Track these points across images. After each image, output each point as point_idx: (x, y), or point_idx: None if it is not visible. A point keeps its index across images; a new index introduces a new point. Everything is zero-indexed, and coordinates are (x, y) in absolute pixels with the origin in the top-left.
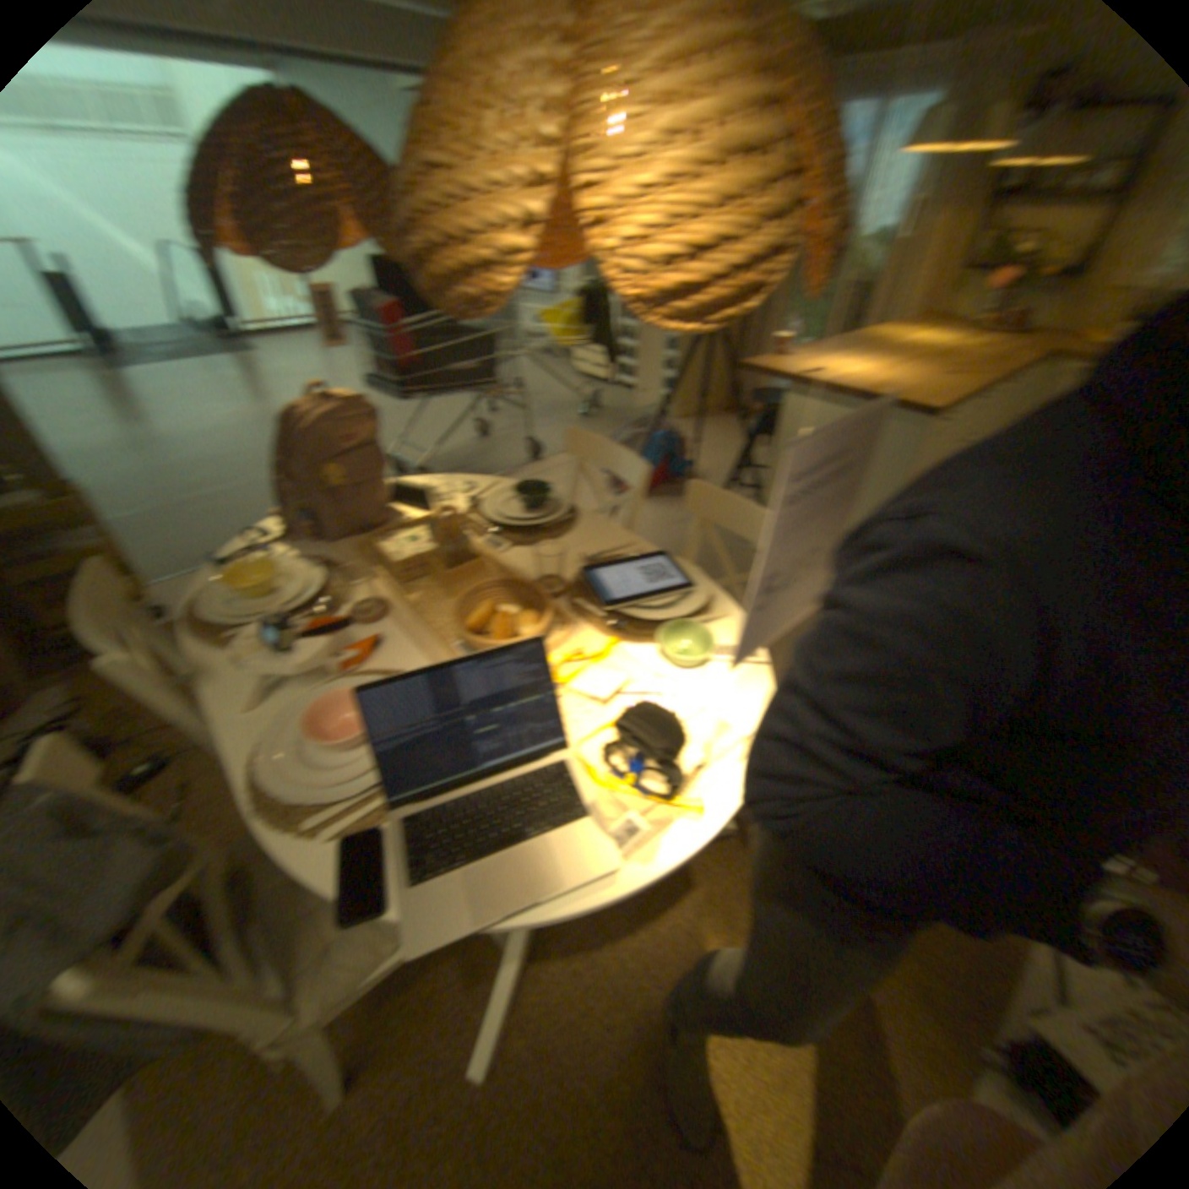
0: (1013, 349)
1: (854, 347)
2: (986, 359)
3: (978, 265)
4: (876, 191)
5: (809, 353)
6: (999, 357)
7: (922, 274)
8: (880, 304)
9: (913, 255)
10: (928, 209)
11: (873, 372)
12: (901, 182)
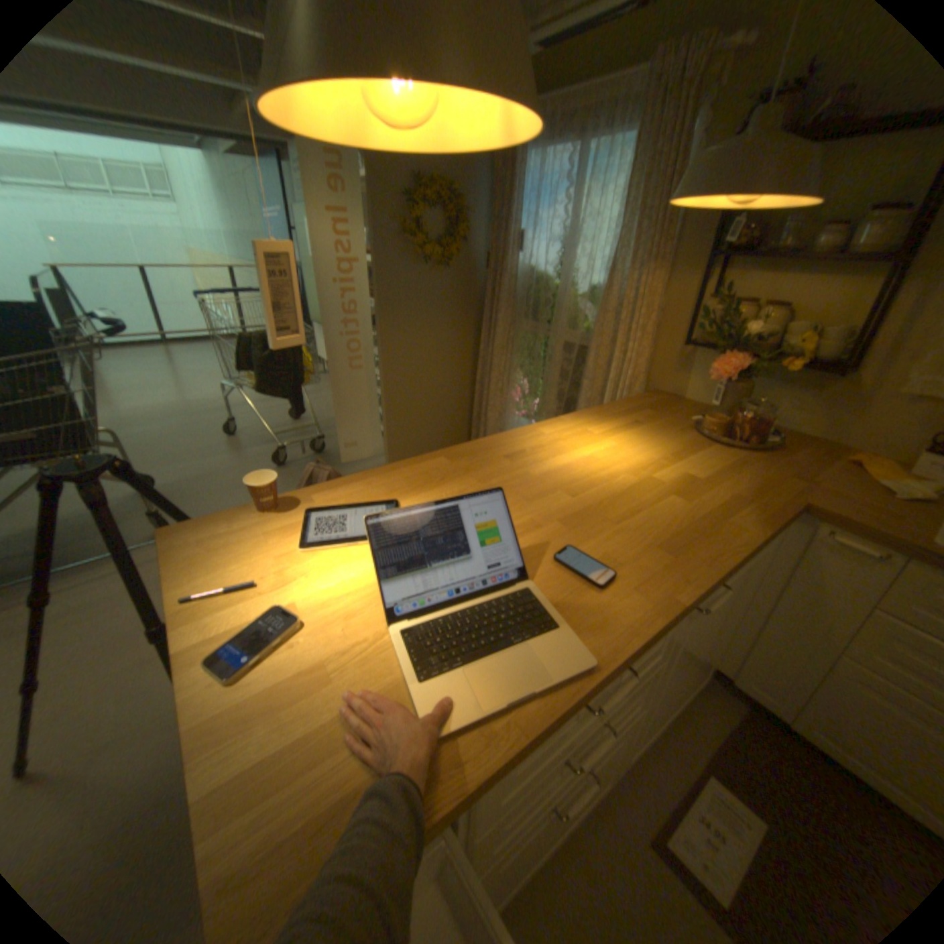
0: (728, 499)
1: (454, 474)
2: (655, 539)
3: (704, 340)
4: (584, 241)
5: (345, 494)
6: (687, 530)
7: (636, 343)
8: (593, 373)
9: (623, 320)
10: (637, 264)
11: (364, 592)
12: (609, 231)
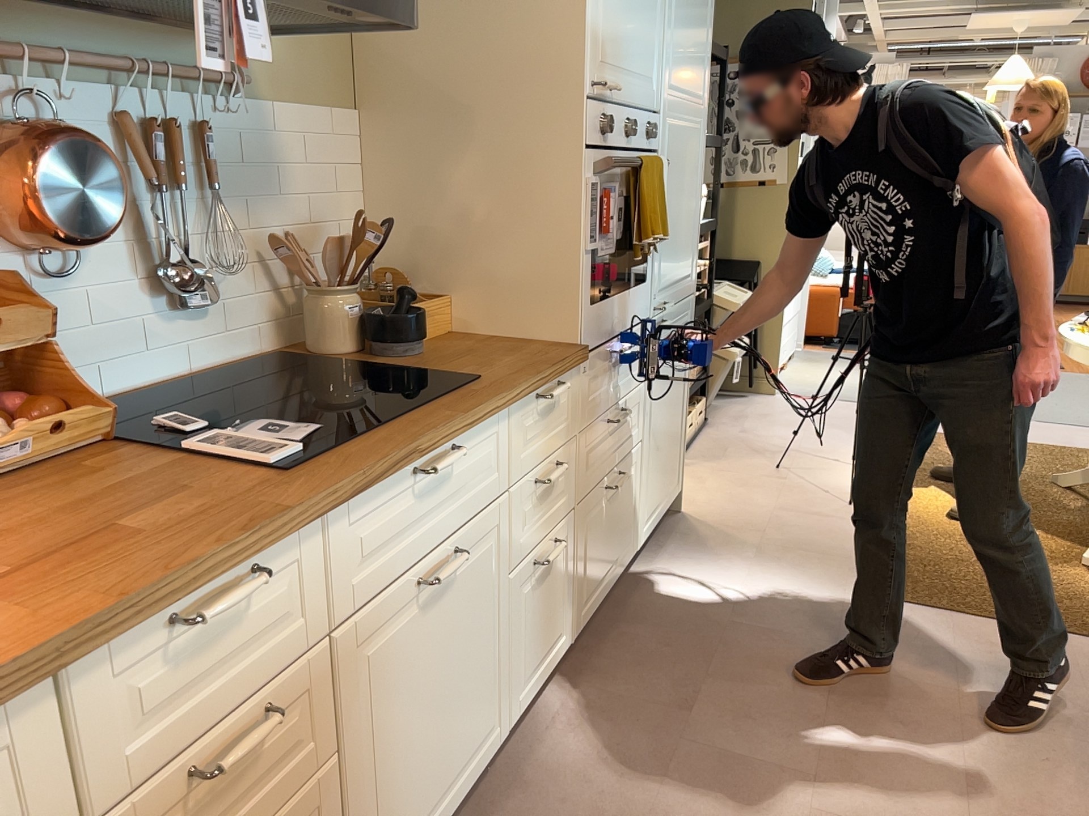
0: None
1: None
2: None
3: None
4: None
5: None
6: None
7: None
8: None
9: None
10: None
11: None
12: None
